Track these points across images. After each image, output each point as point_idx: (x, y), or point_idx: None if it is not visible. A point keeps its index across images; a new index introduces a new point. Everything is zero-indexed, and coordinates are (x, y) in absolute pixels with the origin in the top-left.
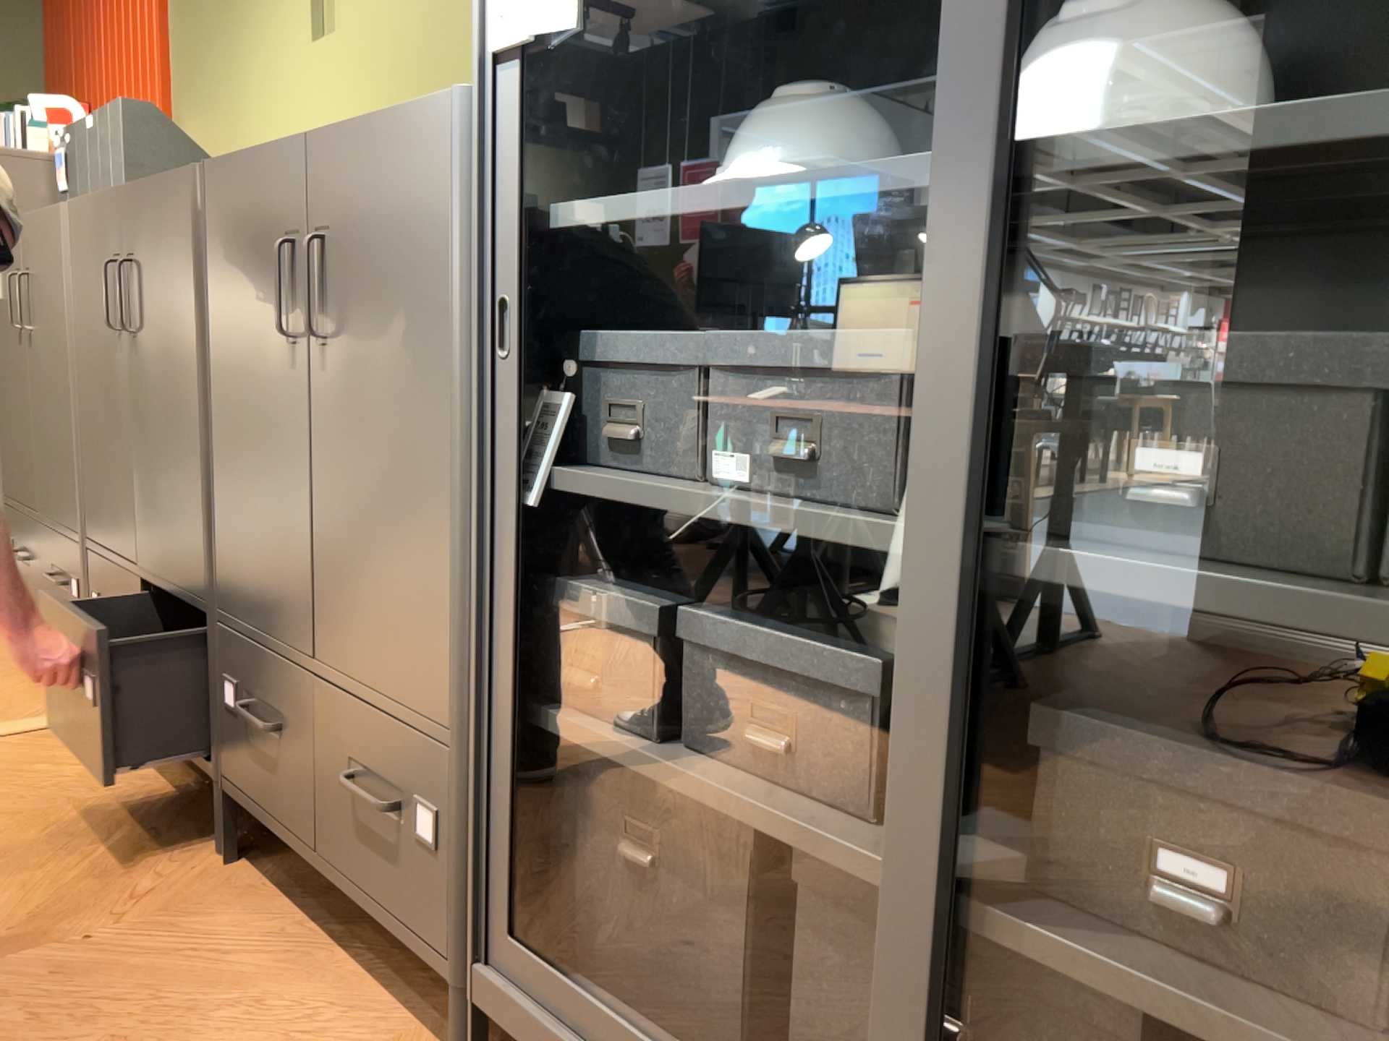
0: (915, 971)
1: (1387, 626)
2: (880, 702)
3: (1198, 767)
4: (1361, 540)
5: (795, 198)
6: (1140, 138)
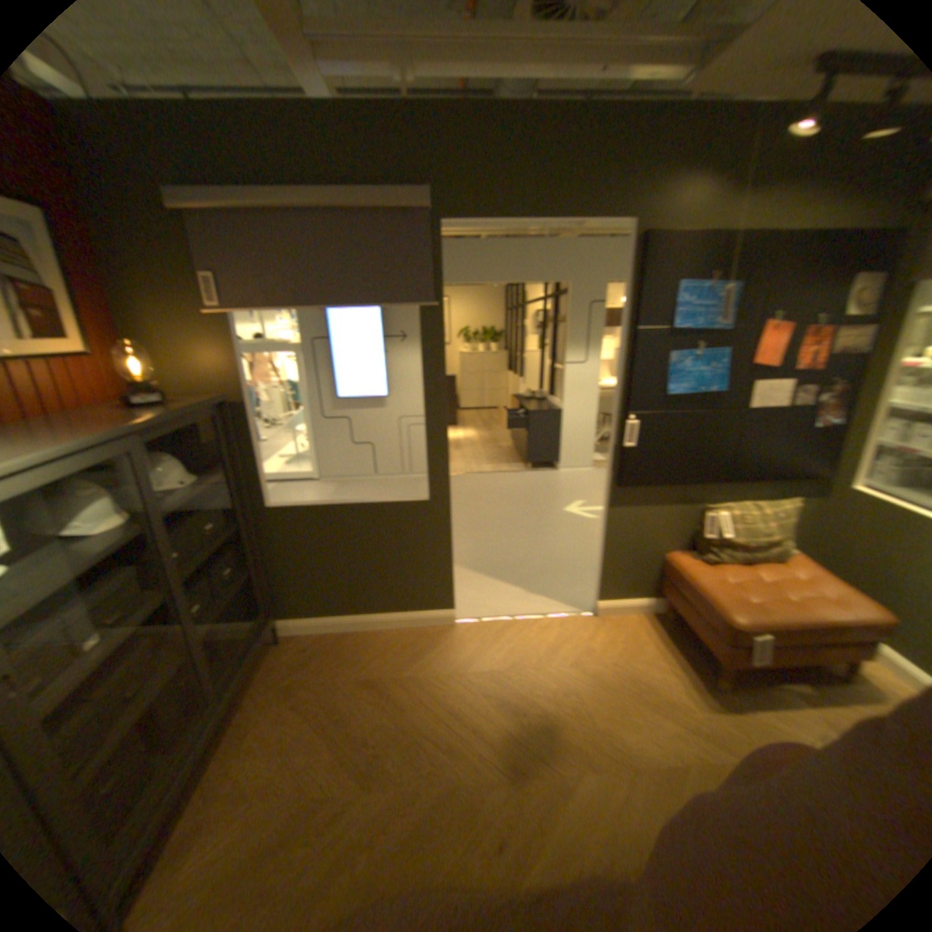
0: (196, 659)
1: (202, 555)
2: (145, 646)
3: (185, 596)
4: (187, 550)
5: (97, 557)
6: (160, 512)
